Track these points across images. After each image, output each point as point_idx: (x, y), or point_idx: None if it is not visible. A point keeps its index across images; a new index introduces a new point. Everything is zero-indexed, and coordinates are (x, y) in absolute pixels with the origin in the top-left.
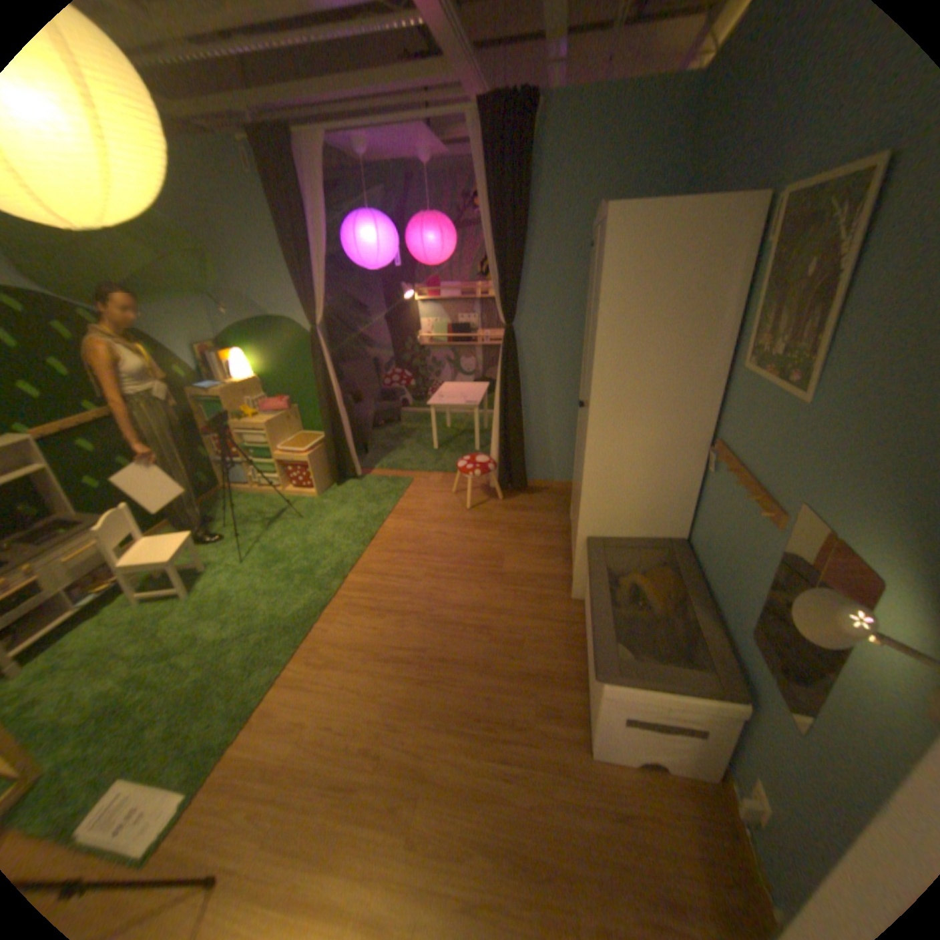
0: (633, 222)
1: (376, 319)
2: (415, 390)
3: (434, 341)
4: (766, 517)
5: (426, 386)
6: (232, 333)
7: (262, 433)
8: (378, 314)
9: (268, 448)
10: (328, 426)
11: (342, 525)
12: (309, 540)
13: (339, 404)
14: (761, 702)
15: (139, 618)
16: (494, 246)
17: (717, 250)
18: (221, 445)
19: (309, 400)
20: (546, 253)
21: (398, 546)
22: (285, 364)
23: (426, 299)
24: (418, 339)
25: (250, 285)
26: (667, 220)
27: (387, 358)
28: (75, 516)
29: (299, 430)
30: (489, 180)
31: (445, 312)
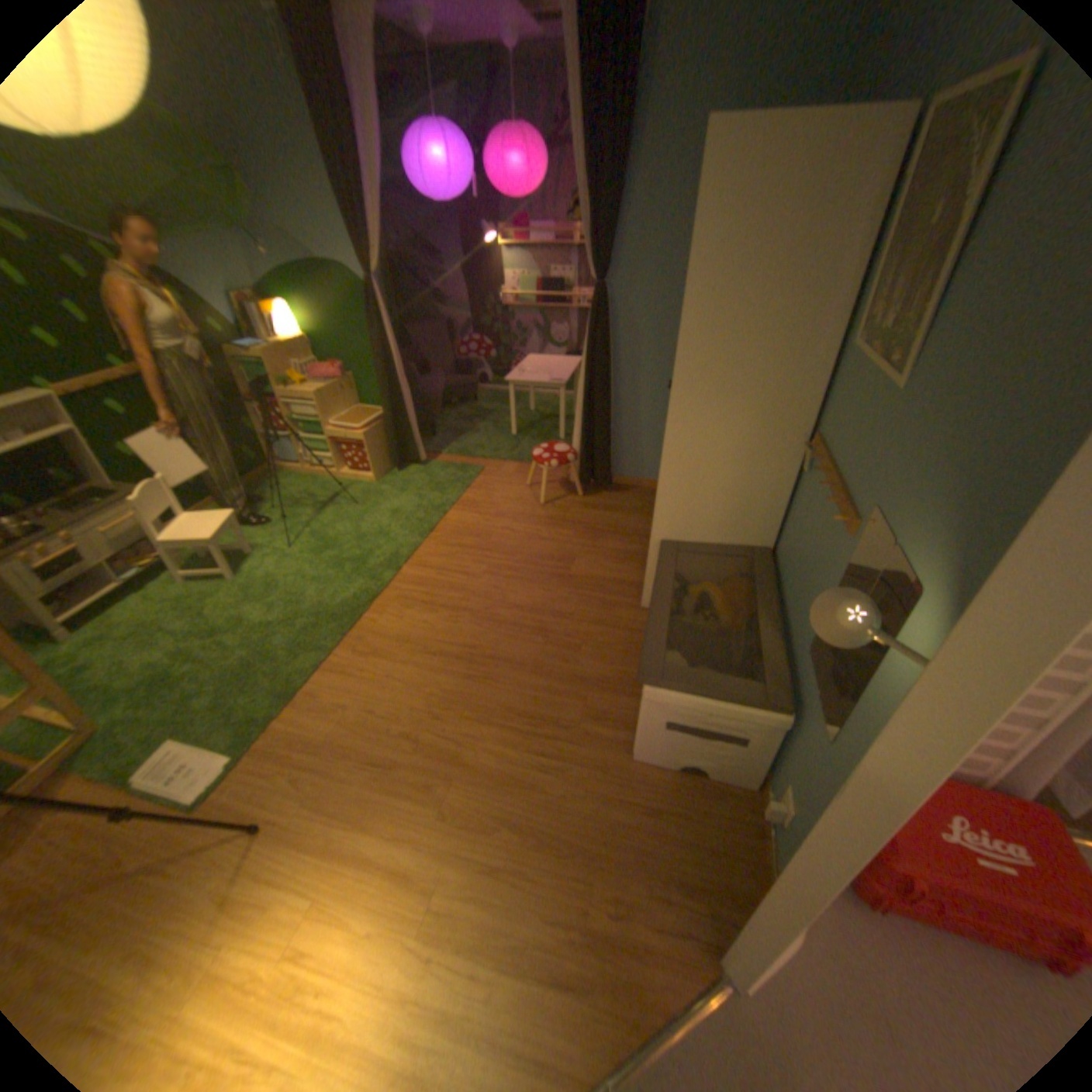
0: (738, 144)
1: (451, 269)
2: (496, 363)
3: (520, 301)
4: (842, 522)
5: (509, 359)
6: (274, 280)
7: (312, 404)
8: (453, 263)
9: (319, 422)
10: (387, 401)
11: (401, 514)
12: (363, 528)
13: (400, 375)
14: (804, 714)
15: (185, 596)
16: (587, 173)
17: (841, 186)
18: (268, 417)
19: (365, 368)
20: (653, 185)
21: (460, 540)
22: (337, 322)
23: (512, 244)
24: (501, 298)
25: (292, 217)
26: (781, 142)
27: (463, 321)
28: (112, 486)
29: (355, 404)
30: (584, 77)
31: (535, 264)
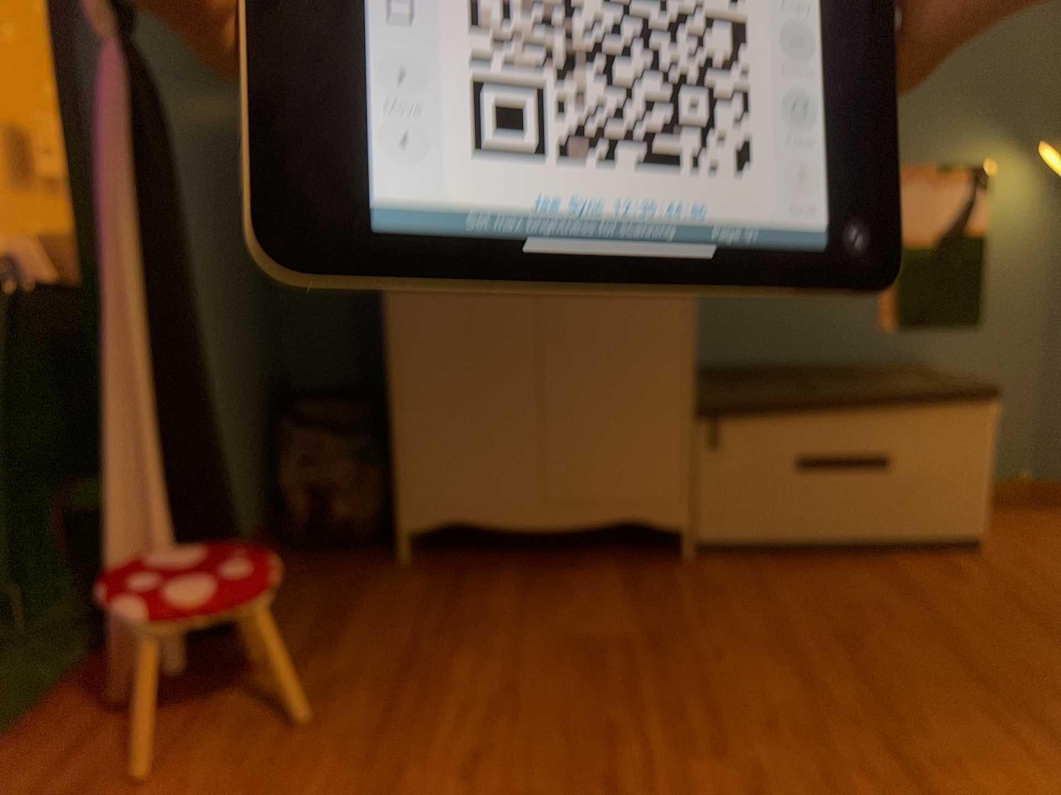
0: None
1: None
2: None
3: None
4: None
5: None
6: None
7: None
8: None
9: None
10: None
11: None
12: None
13: None
14: (923, 369)
15: None
16: None
17: None
18: None
19: None
20: None
21: None
22: None
23: None
24: None
25: None
26: None
27: None
28: None
29: None
30: None
31: None
